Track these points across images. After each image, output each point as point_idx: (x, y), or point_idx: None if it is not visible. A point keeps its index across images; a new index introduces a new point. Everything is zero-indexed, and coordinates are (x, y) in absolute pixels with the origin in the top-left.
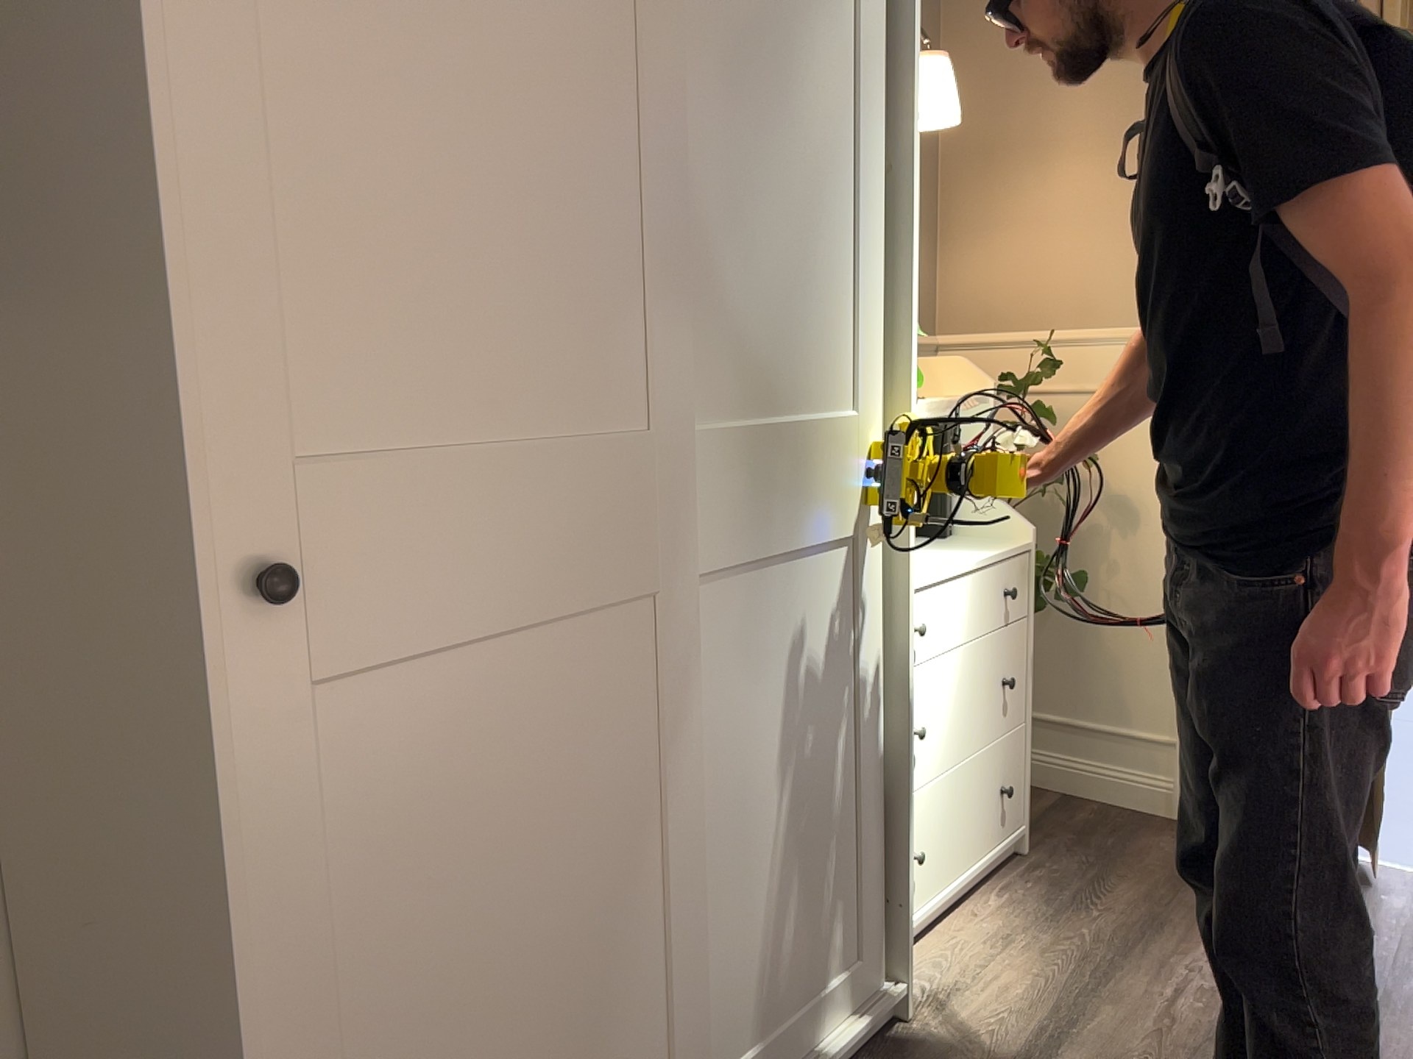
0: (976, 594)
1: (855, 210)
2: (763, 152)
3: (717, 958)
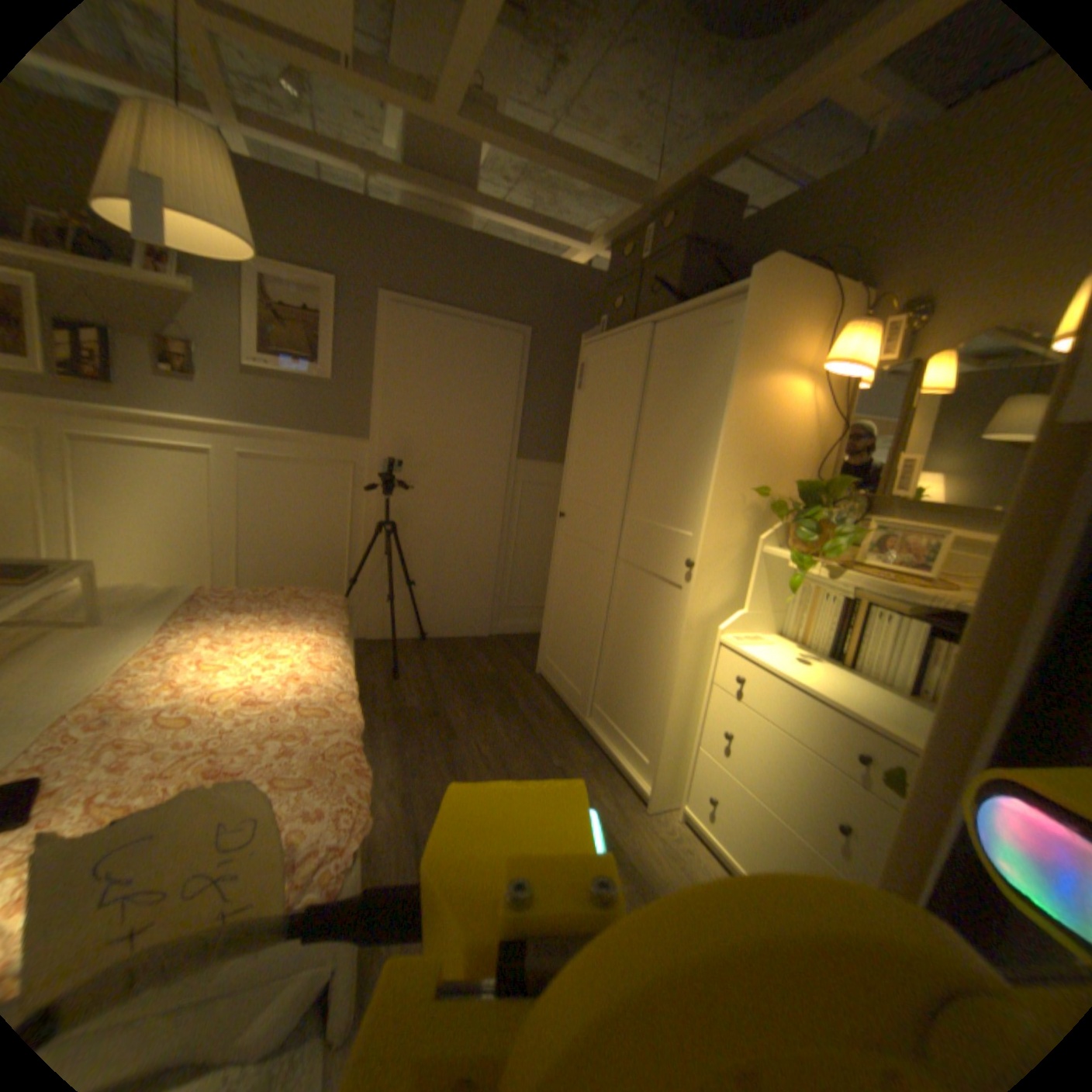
0: (814, 713)
1: (704, 448)
2: (666, 432)
3: (606, 673)
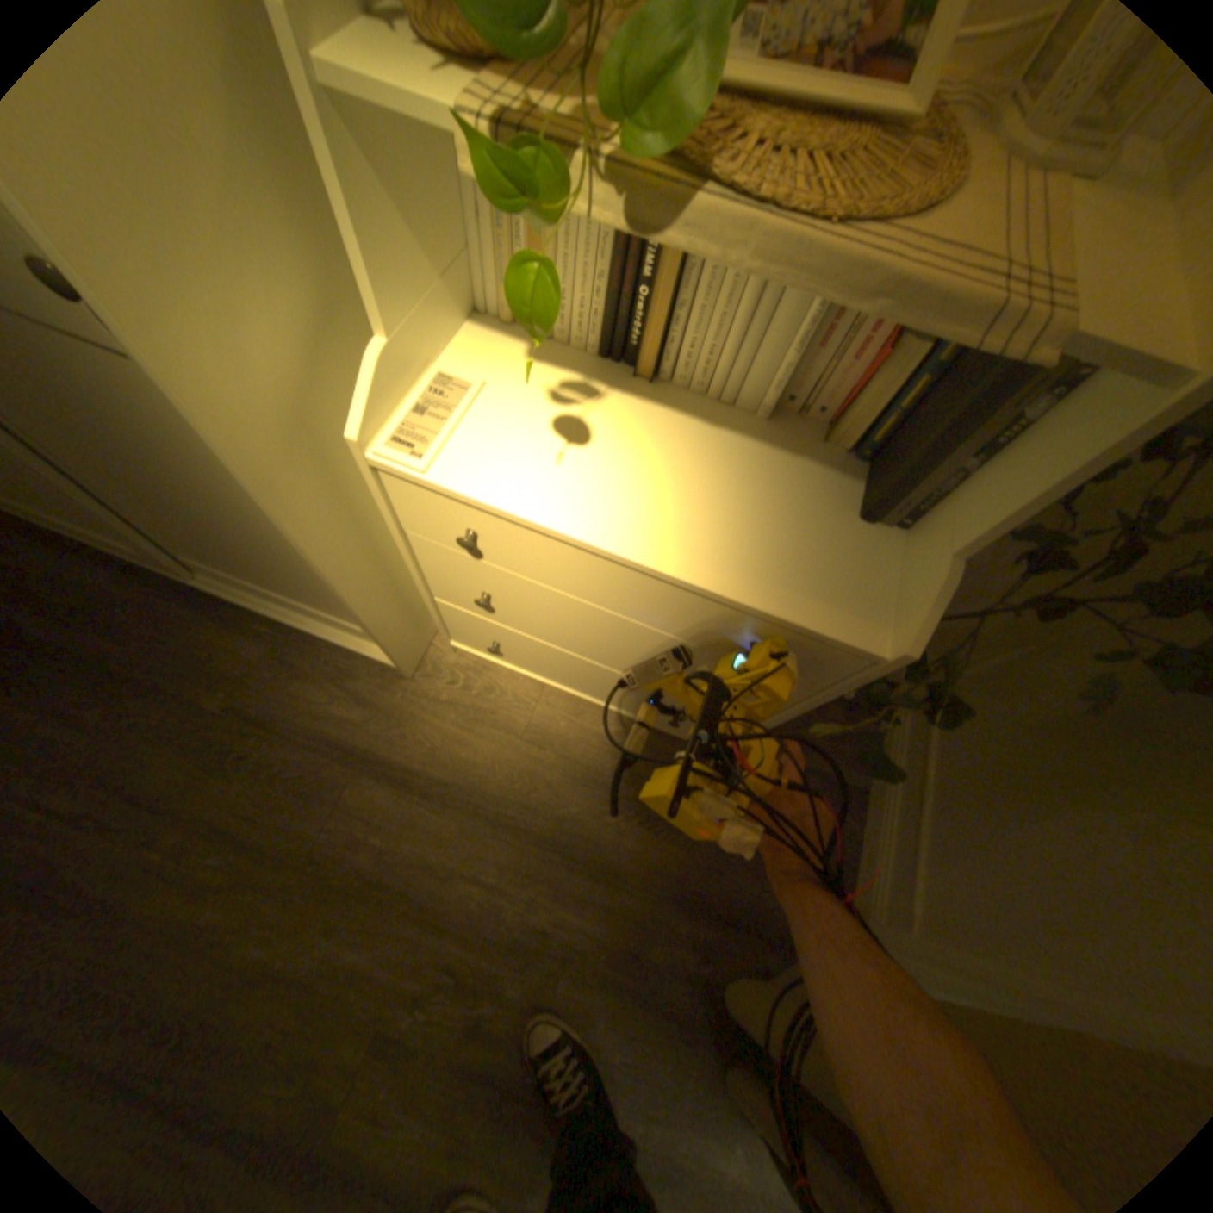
0: (648, 591)
1: None
2: None
3: (145, 518)
